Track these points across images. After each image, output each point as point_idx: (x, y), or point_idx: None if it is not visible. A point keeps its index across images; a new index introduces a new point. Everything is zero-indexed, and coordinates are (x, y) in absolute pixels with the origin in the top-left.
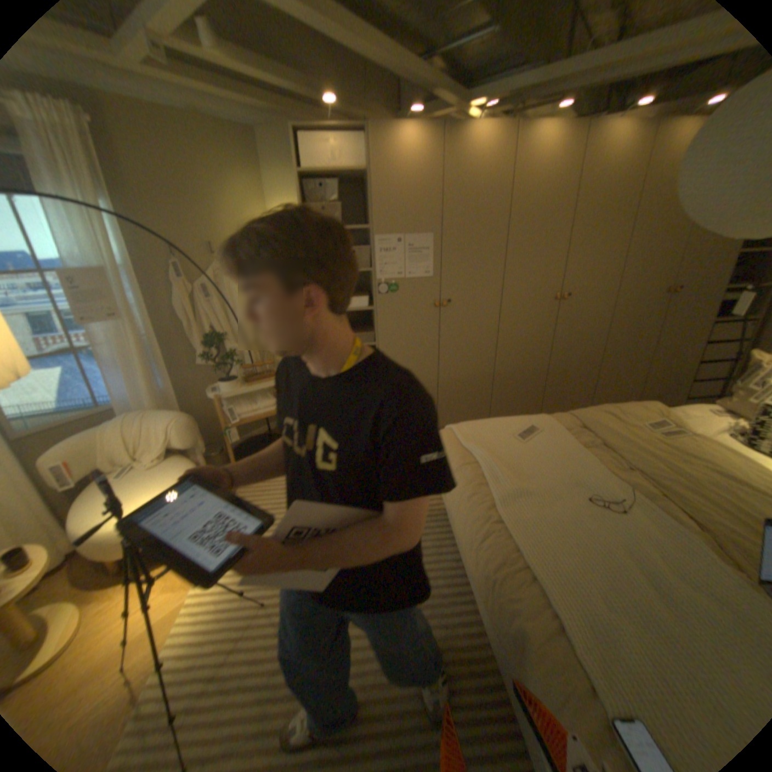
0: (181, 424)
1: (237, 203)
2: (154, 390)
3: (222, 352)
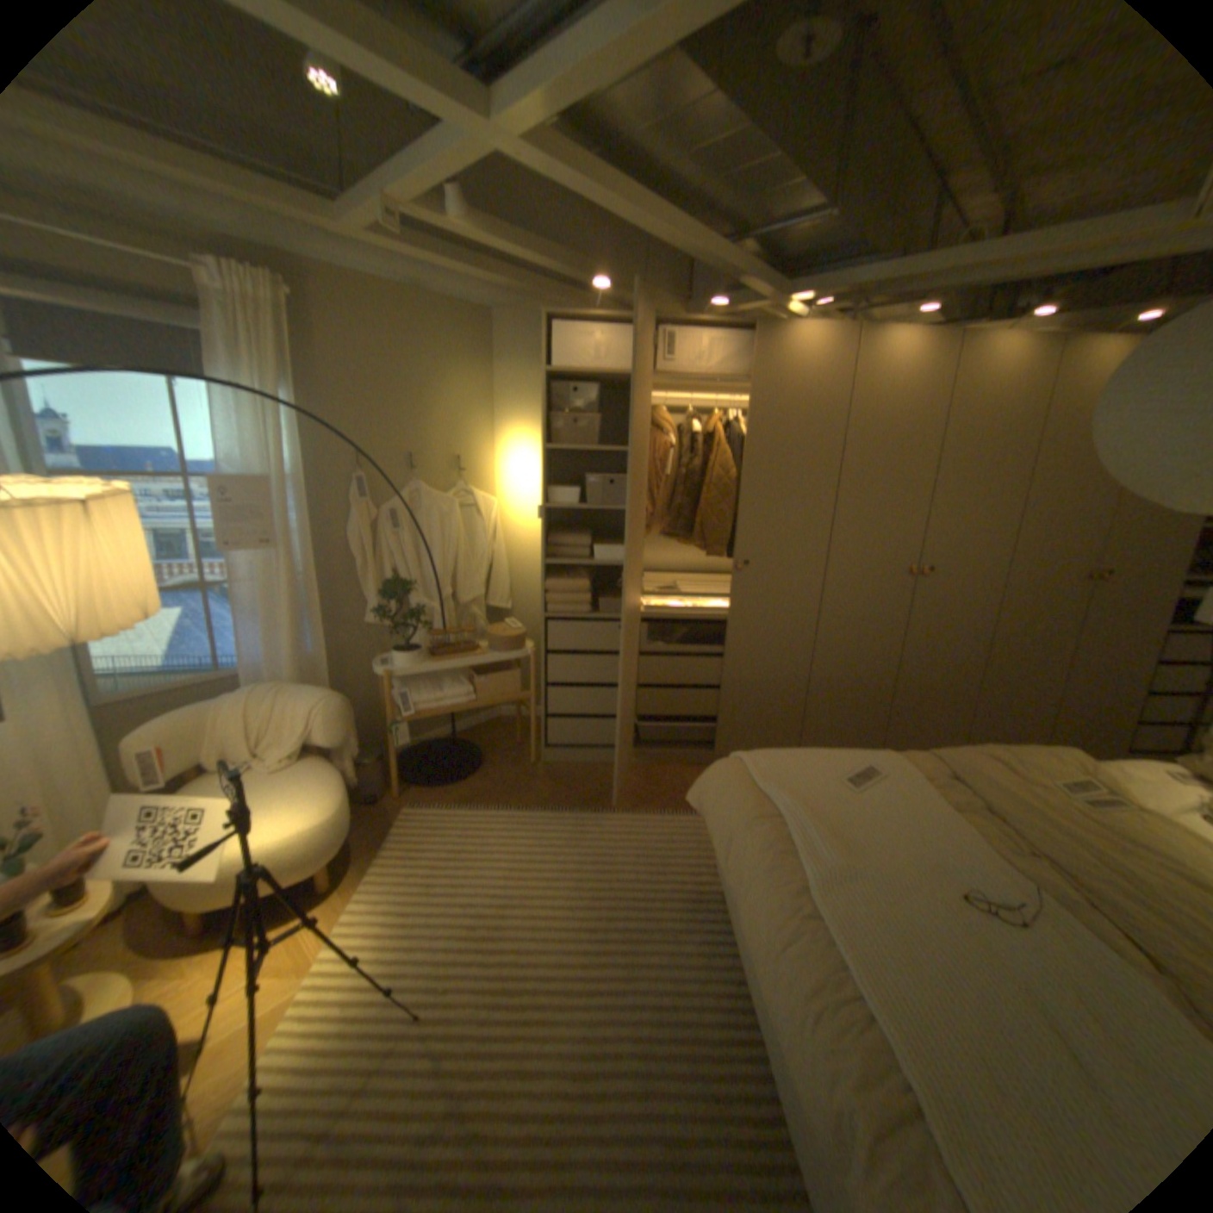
0: (330, 710)
1: (455, 406)
2: (299, 656)
3: (404, 608)
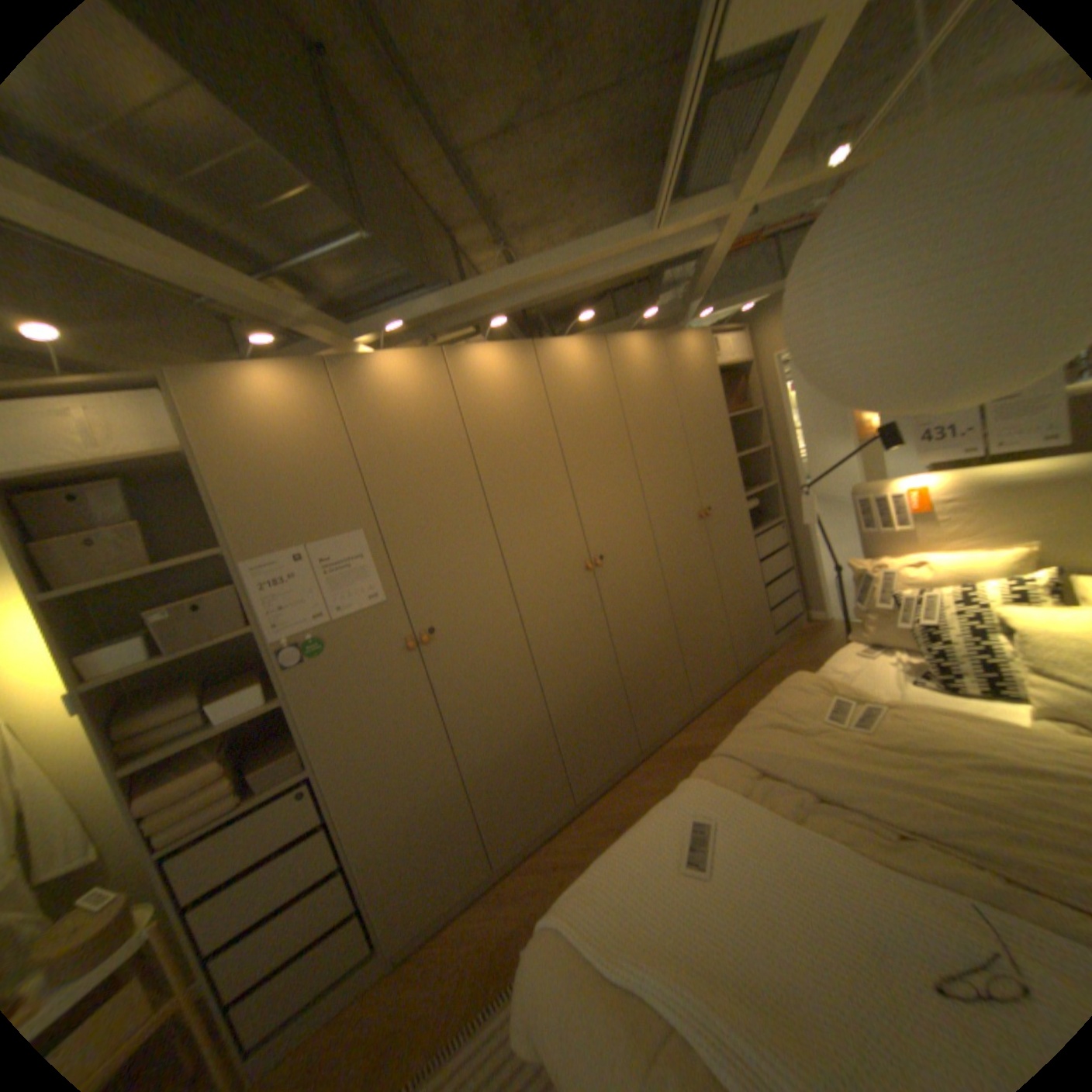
0: None
1: None
2: None
3: None
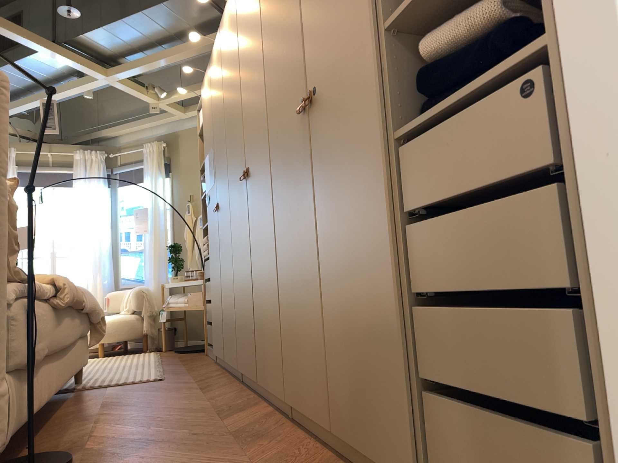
0: (138, 291)
1: None
2: (163, 277)
3: (179, 256)
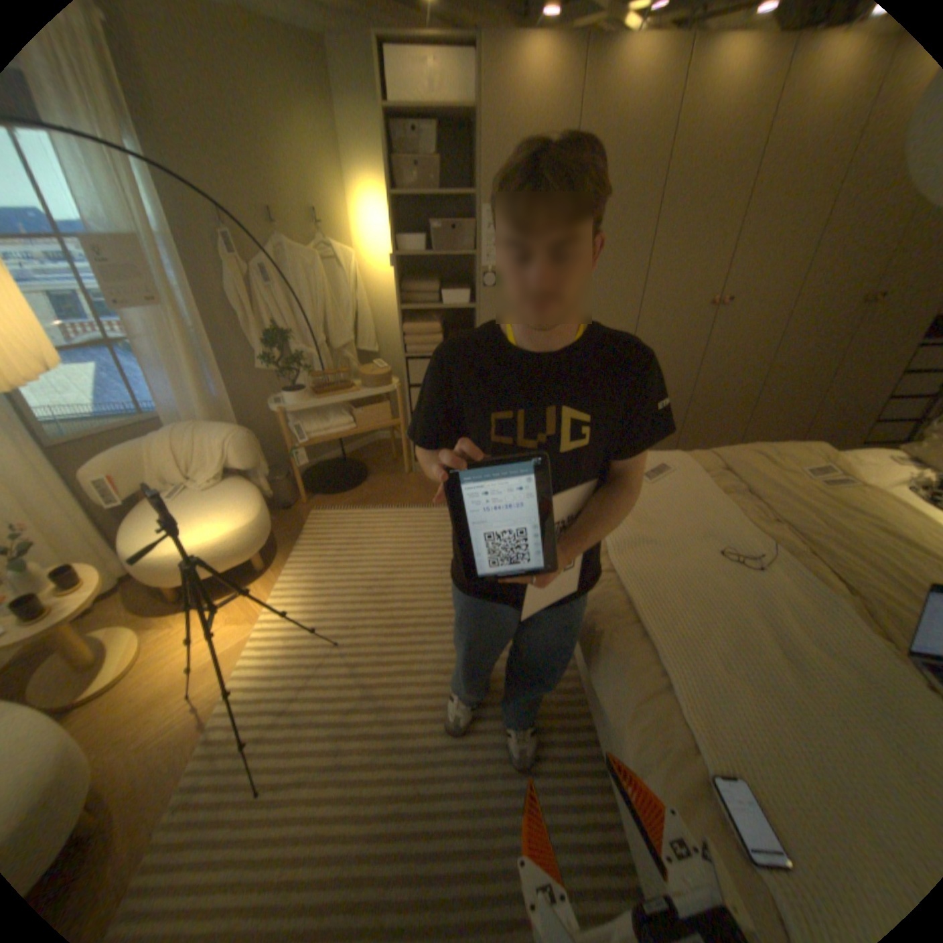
0: (239, 441)
1: (302, 154)
2: (206, 399)
3: (286, 355)
